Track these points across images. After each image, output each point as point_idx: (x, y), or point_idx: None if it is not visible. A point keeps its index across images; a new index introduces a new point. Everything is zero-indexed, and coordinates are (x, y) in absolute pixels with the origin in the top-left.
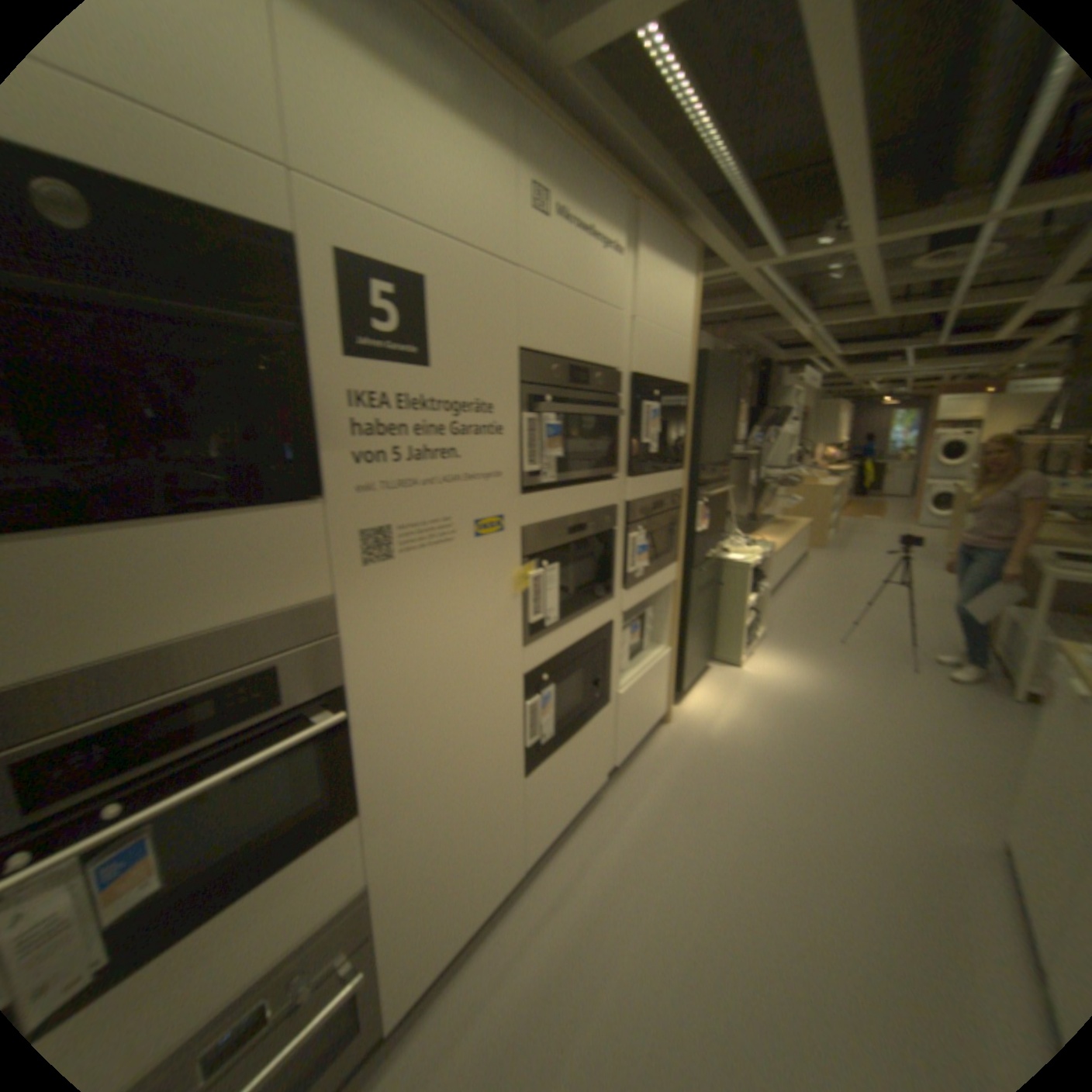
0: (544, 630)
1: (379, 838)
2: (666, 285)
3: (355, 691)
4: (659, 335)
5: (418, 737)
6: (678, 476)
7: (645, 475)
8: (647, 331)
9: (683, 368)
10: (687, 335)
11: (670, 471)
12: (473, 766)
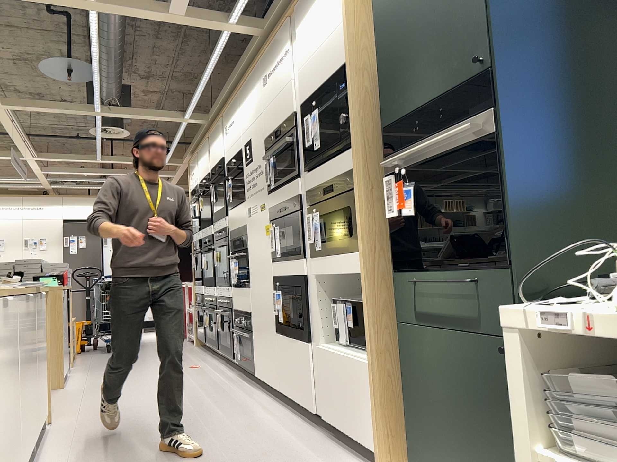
0: (277, 259)
1: (252, 300)
2: (313, 23)
3: (248, 251)
4: (312, 62)
5: (255, 275)
6: (348, 155)
7: (318, 167)
8: (304, 71)
9: (338, 56)
10: (338, 24)
11: (342, 153)
12: (264, 302)
